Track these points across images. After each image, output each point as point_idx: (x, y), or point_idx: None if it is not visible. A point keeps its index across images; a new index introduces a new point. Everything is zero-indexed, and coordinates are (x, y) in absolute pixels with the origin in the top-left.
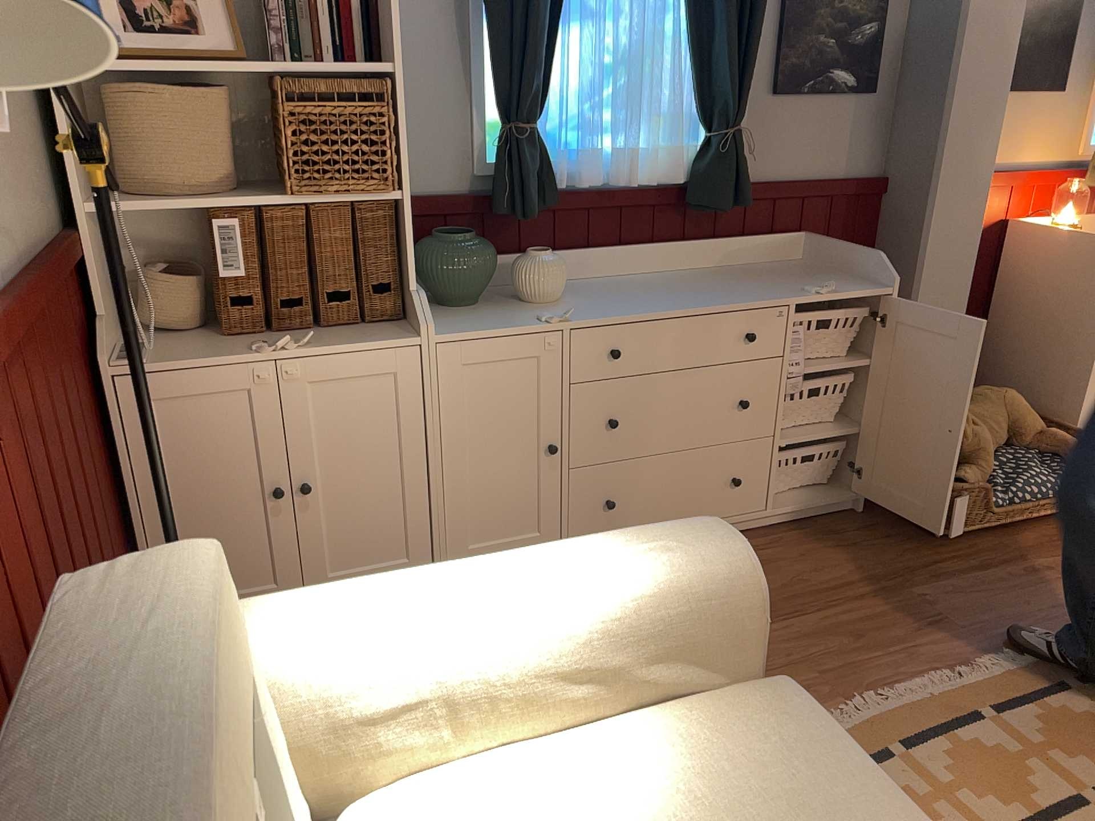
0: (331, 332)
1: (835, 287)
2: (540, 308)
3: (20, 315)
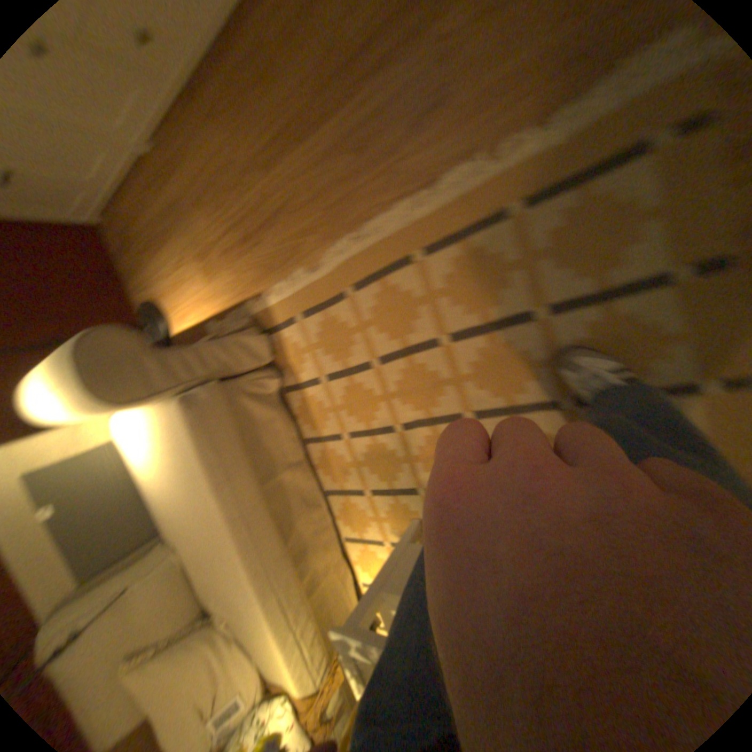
0: None
1: None
2: None
3: None
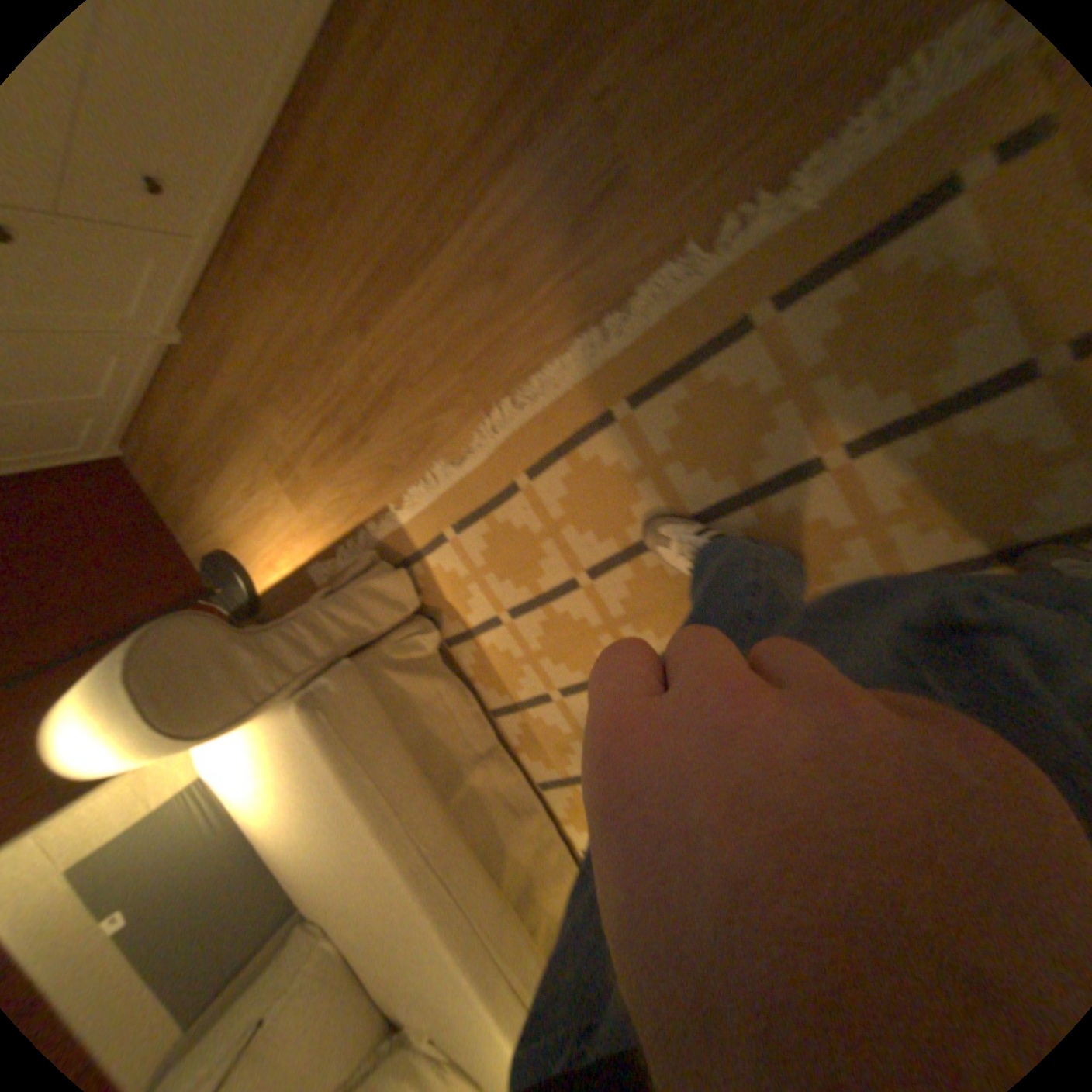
0: None
1: None
2: None
3: None
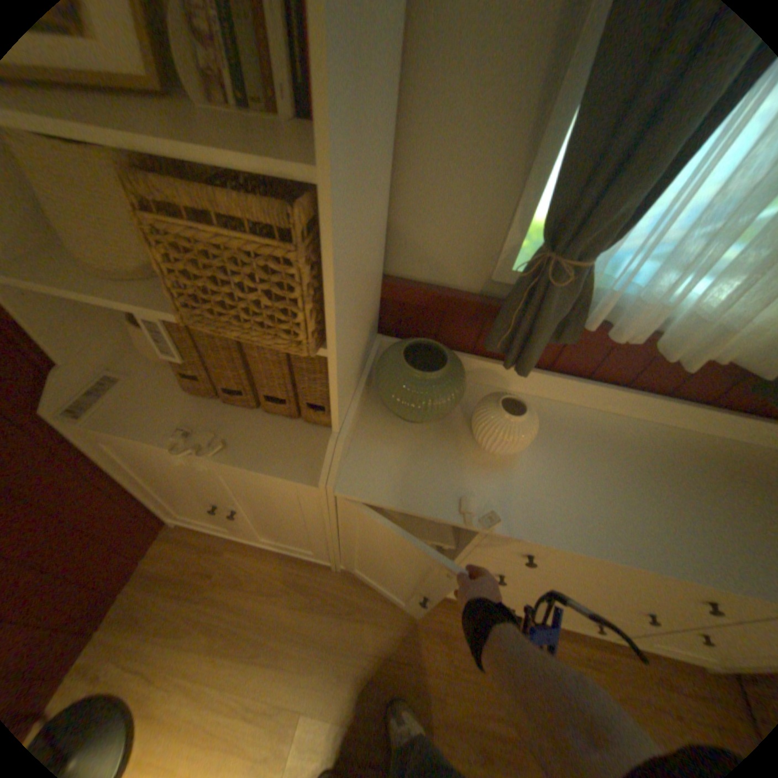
0: (268, 423)
1: None
2: (484, 466)
3: None
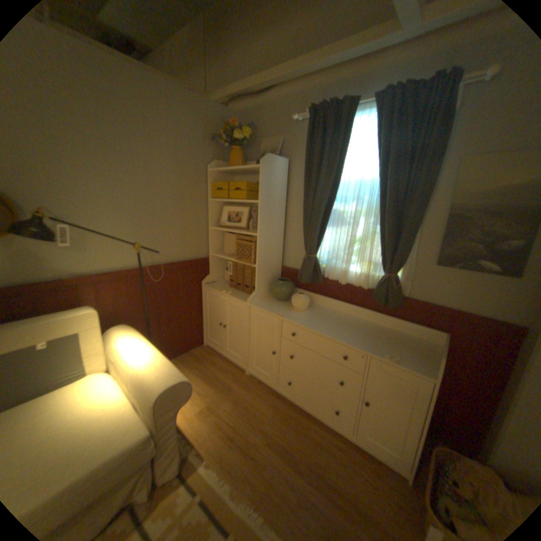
0: (242, 294)
1: (395, 361)
2: (290, 311)
3: (152, 269)
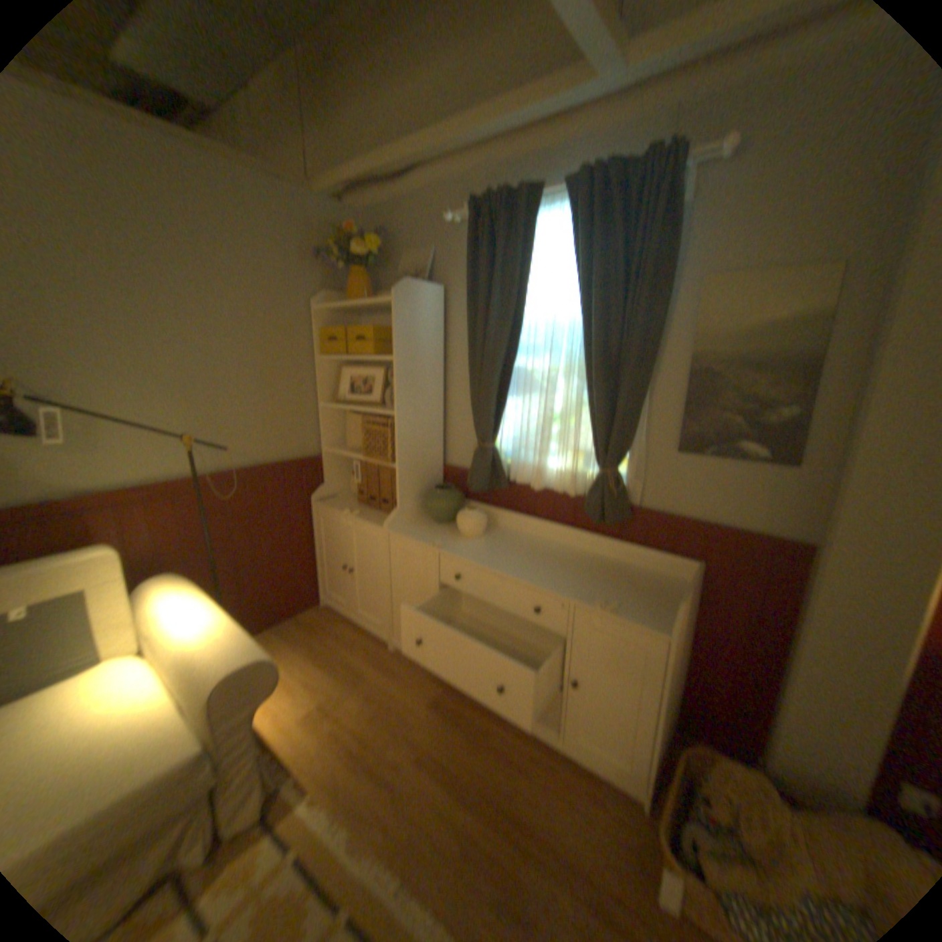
0: (379, 515)
1: (611, 610)
2: (455, 539)
3: (220, 480)
